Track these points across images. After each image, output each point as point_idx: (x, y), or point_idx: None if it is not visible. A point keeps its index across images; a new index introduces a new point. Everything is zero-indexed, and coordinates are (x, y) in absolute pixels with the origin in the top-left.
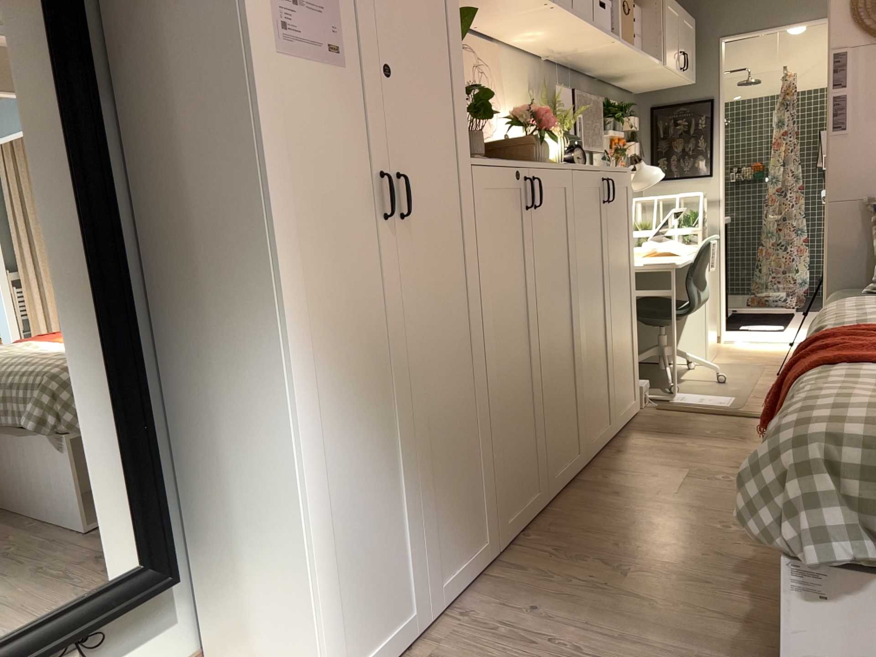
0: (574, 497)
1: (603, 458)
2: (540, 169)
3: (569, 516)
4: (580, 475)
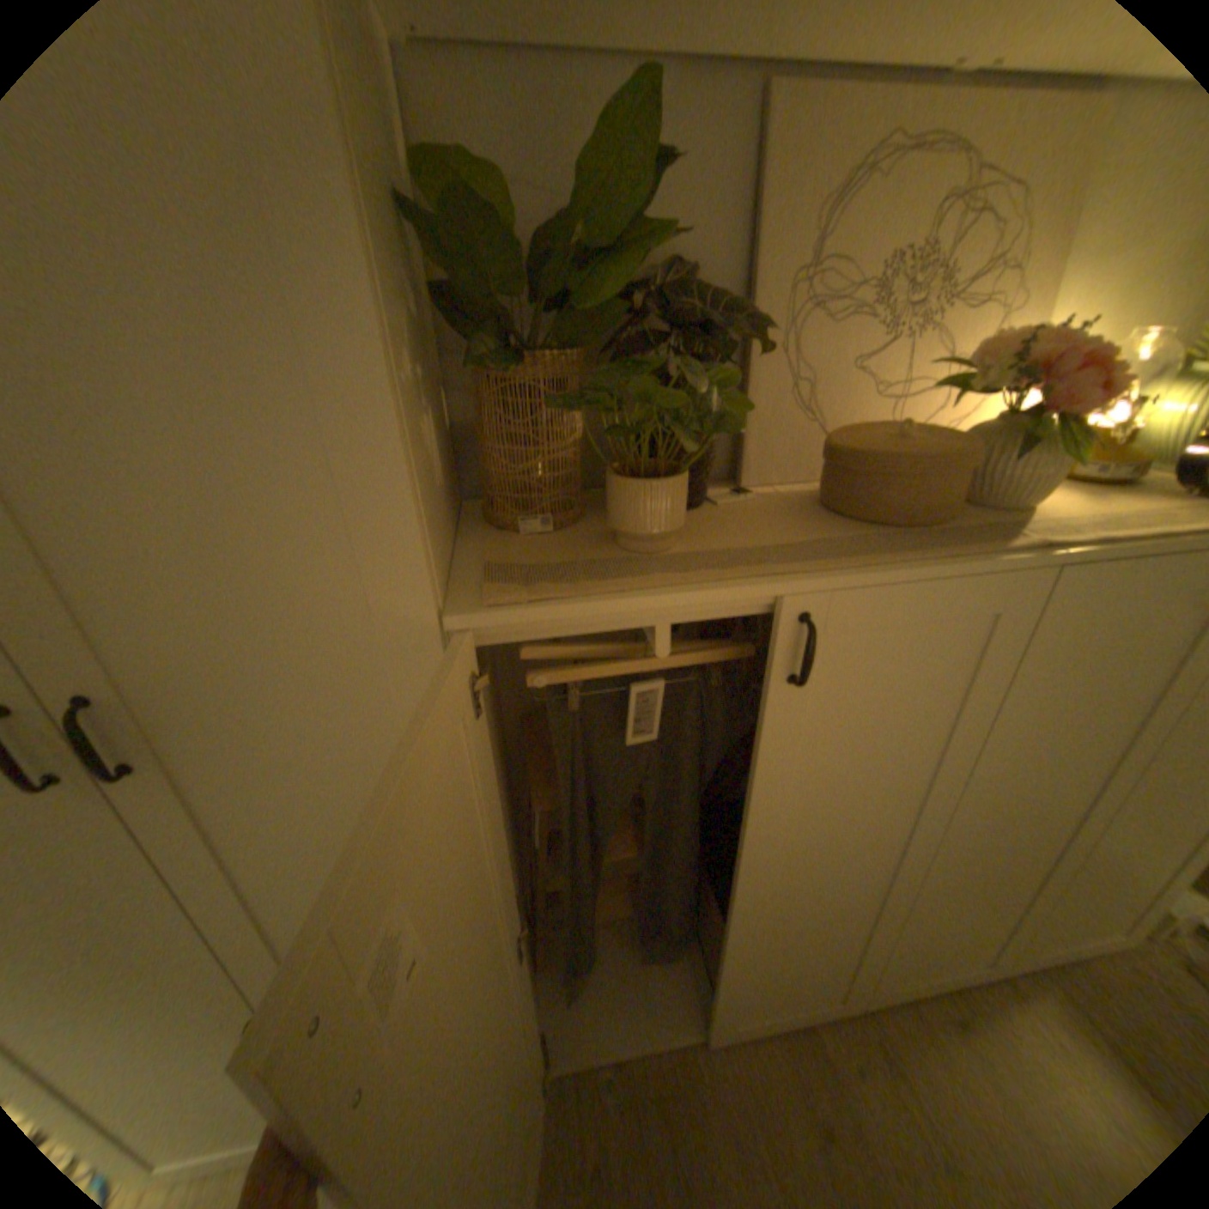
0: (764, 1067)
1: (915, 1018)
2: (849, 592)
3: (706, 1106)
4: (831, 1022)
